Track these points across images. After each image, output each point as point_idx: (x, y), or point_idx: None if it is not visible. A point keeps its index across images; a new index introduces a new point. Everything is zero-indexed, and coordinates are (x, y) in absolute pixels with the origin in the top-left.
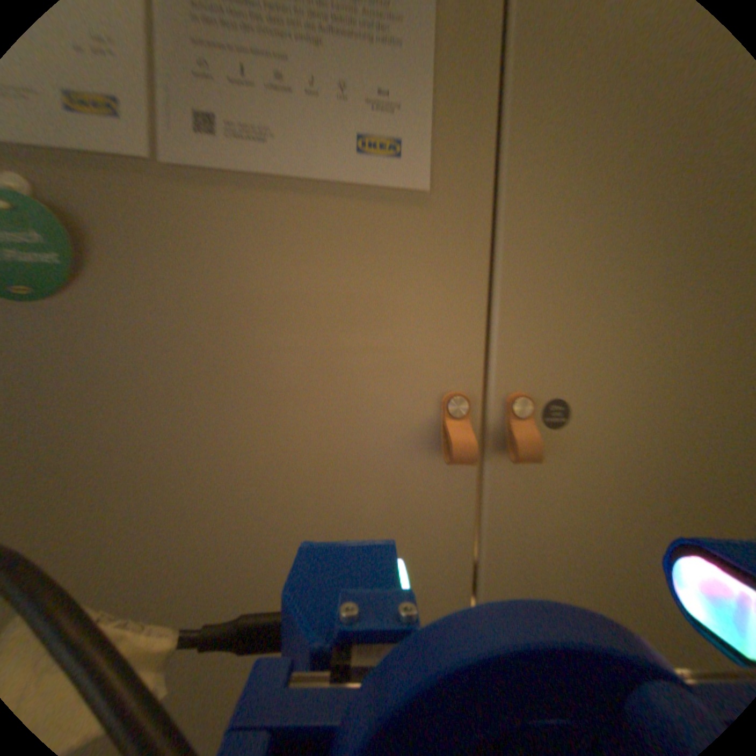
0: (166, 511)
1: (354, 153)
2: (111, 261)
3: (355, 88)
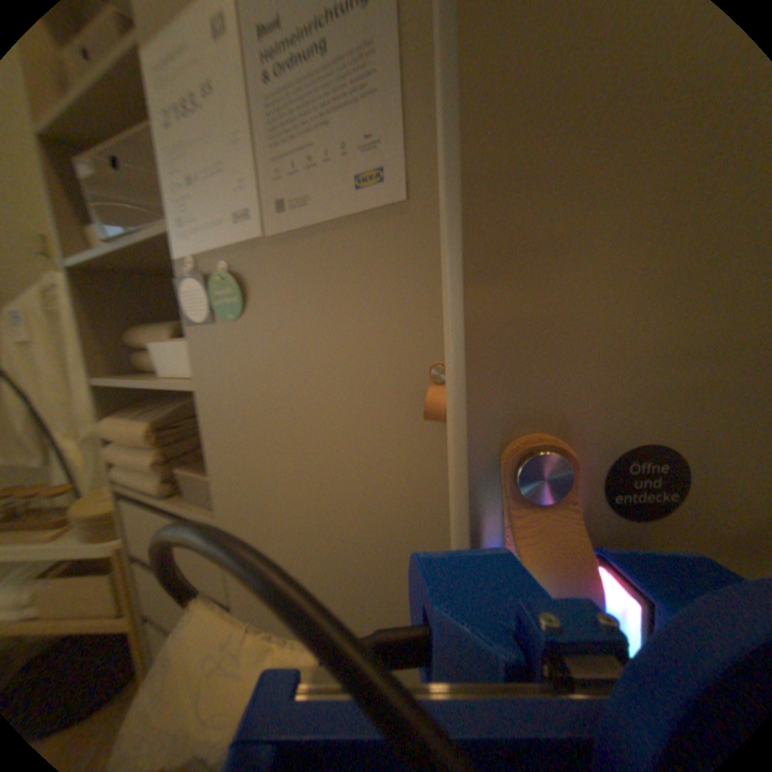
0: (290, 430)
1: (357, 190)
2: (258, 296)
3: (354, 141)
